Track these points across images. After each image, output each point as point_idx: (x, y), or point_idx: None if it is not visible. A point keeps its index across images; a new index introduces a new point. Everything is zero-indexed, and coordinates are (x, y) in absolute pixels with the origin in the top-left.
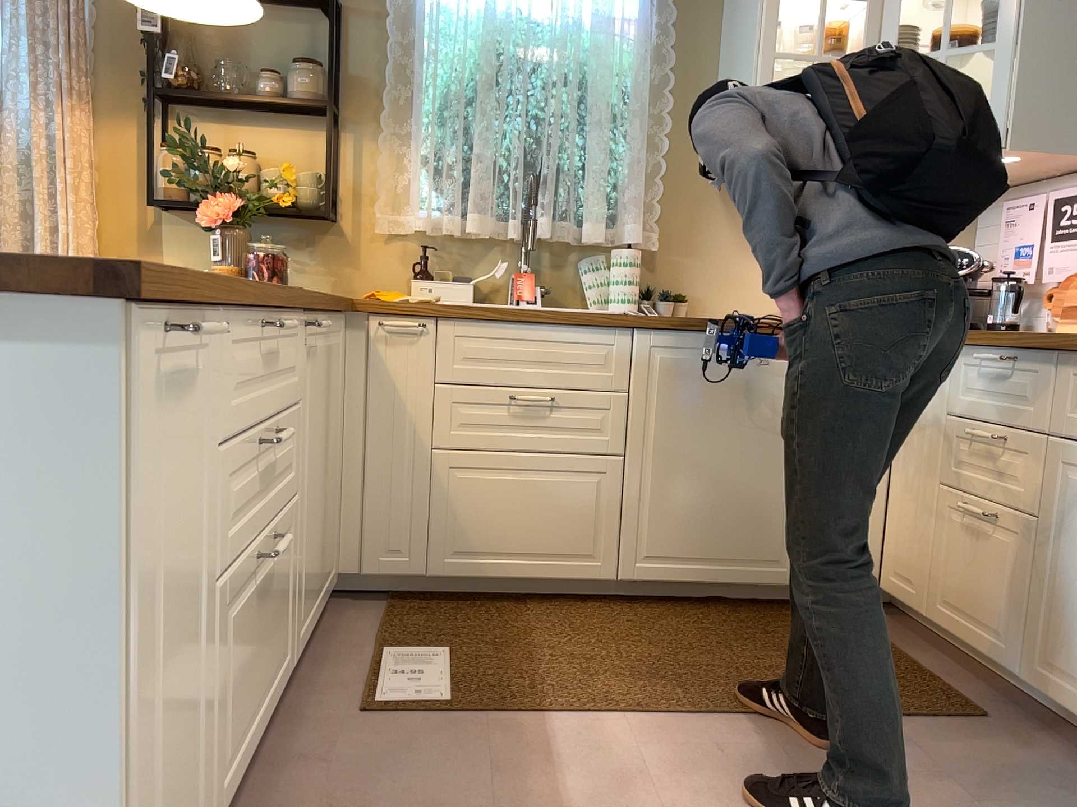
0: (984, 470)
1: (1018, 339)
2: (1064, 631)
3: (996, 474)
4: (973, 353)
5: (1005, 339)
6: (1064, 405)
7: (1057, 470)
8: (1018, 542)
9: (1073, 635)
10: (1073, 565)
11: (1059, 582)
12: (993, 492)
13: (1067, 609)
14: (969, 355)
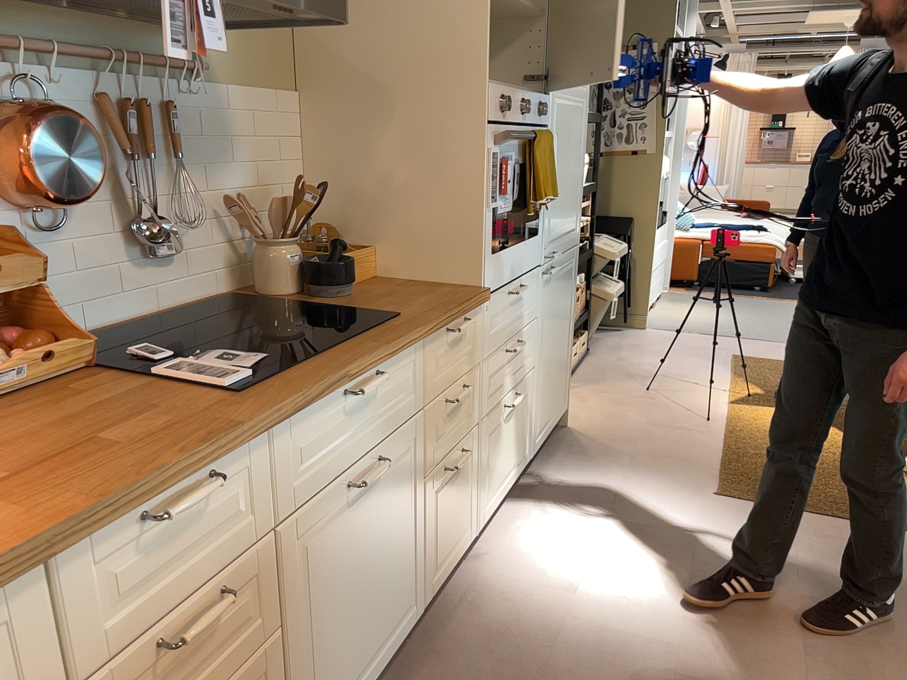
0: (189, 671)
1: (232, 437)
2: (324, 677)
3: (213, 649)
4: (119, 524)
5: (209, 452)
6: (286, 477)
7: (291, 552)
8: (263, 679)
9: (331, 668)
10: (321, 616)
11: (313, 647)
12: (216, 674)
13: (323, 657)
14: (103, 539)
